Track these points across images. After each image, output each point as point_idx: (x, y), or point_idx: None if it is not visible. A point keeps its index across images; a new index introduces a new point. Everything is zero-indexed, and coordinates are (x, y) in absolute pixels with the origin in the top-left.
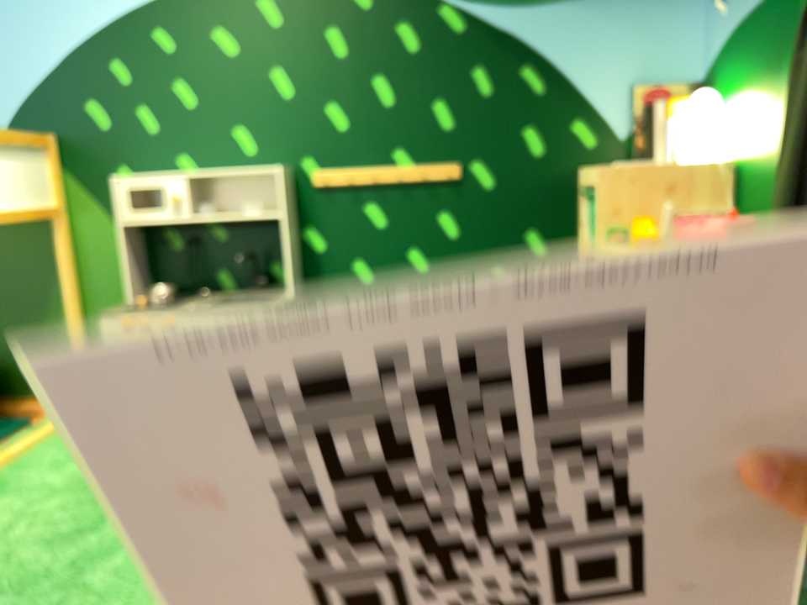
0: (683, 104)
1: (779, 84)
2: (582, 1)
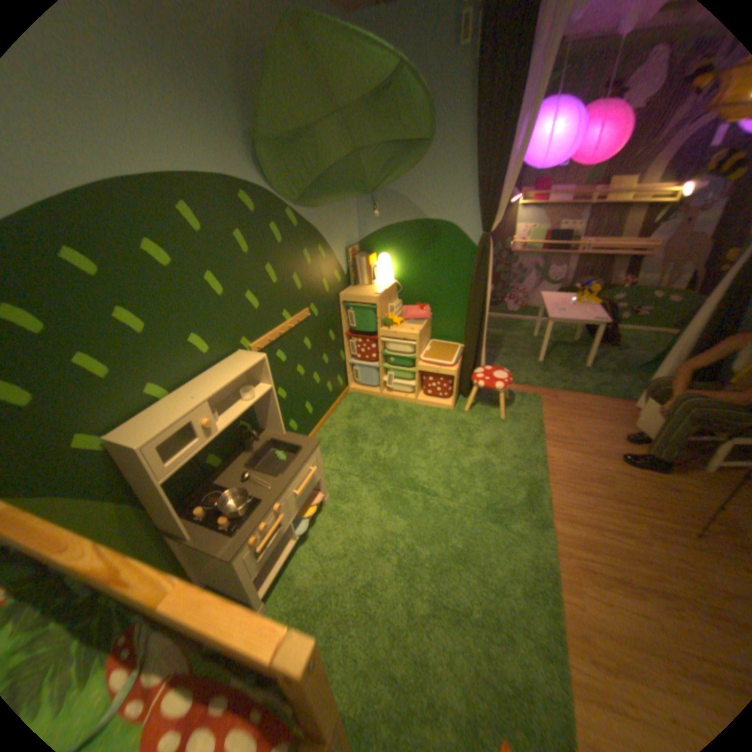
0: (371, 259)
1: (422, 257)
2: (329, 207)
